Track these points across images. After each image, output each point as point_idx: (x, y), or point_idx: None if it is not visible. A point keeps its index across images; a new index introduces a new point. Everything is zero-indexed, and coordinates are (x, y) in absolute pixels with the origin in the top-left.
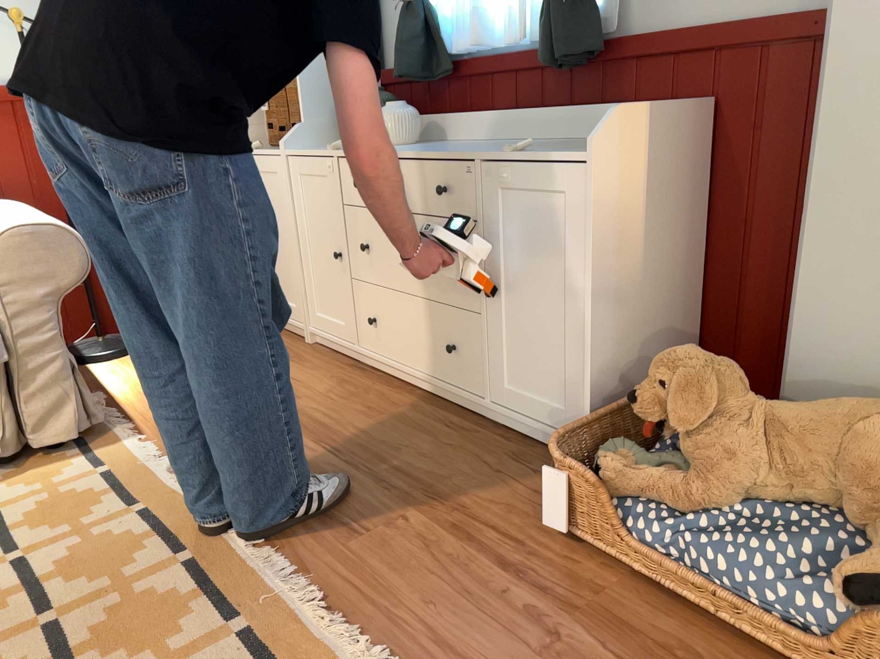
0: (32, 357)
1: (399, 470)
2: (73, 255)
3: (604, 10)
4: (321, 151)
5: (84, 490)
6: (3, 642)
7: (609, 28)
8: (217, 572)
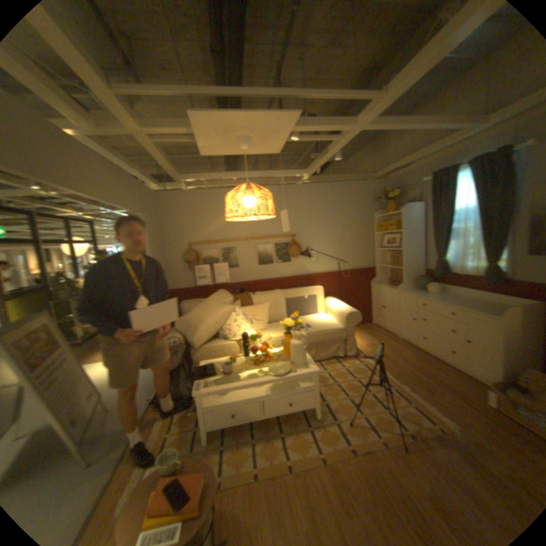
0: (349, 338)
1: (441, 382)
2: (359, 318)
3: (507, 272)
4: (410, 292)
5: (362, 369)
6: (366, 396)
7: (508, 277)
8: (403, 394)
